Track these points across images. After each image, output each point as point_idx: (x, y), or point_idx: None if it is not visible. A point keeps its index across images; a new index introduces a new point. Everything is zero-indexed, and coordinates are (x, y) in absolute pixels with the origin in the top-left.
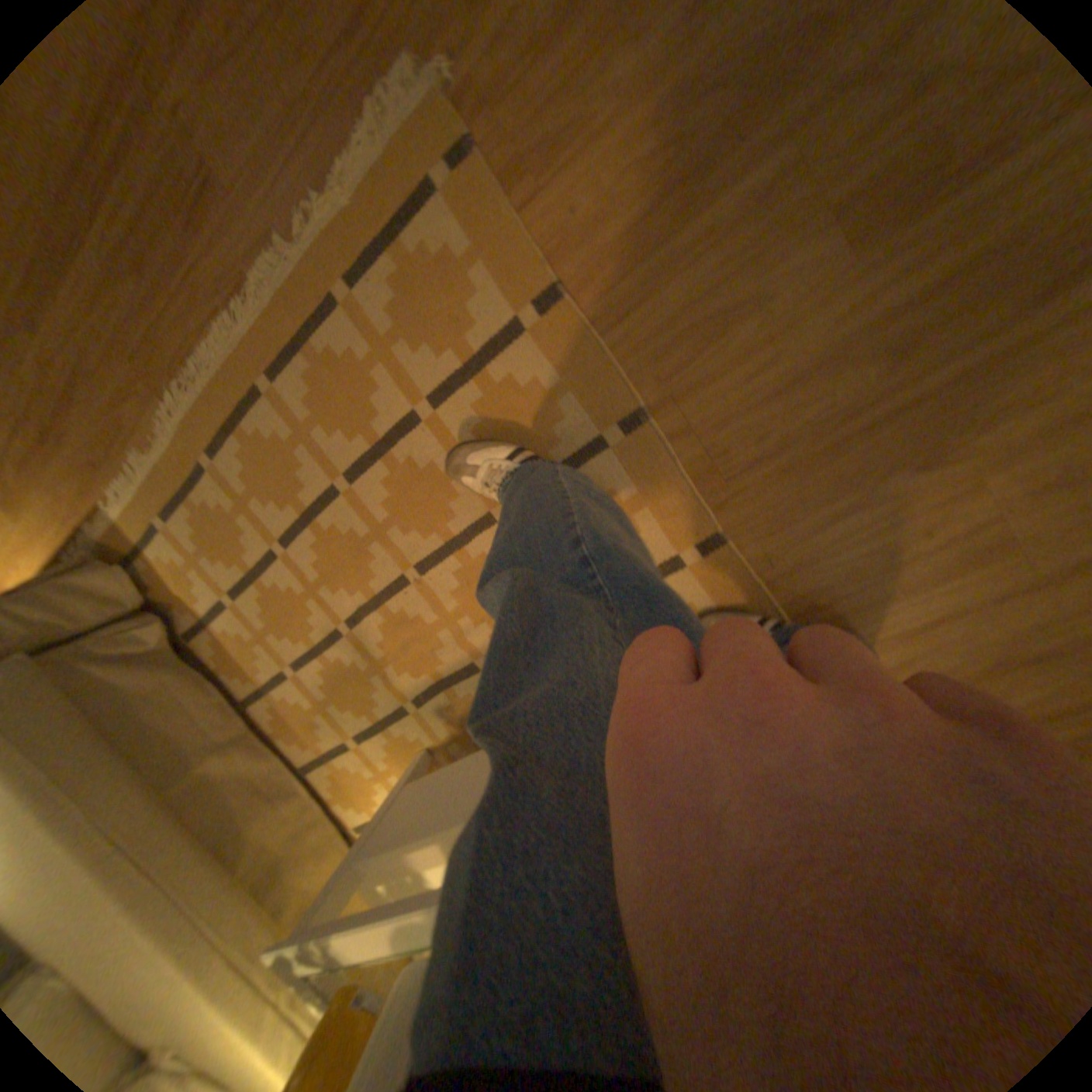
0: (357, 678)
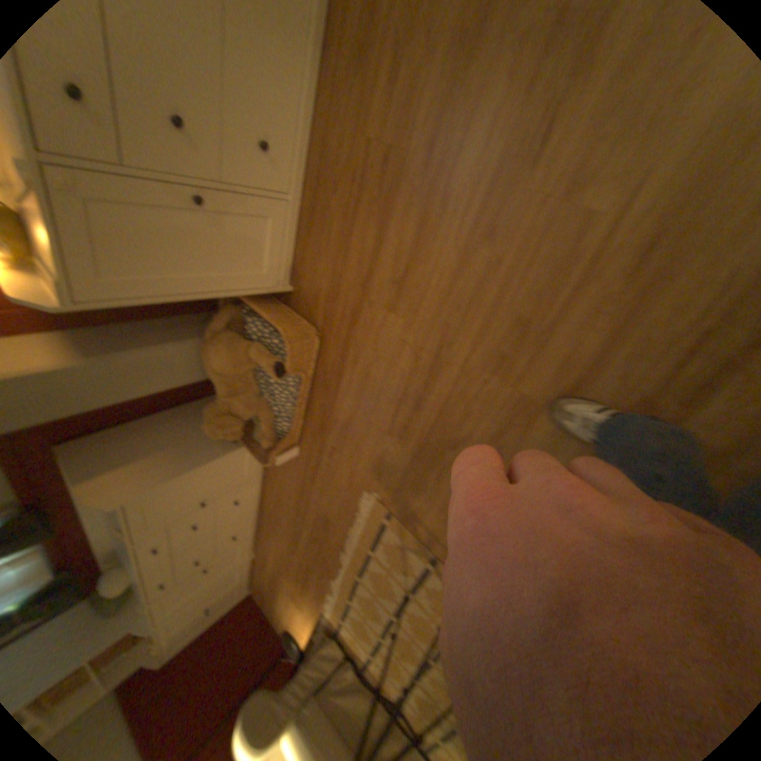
0: (425, 704)
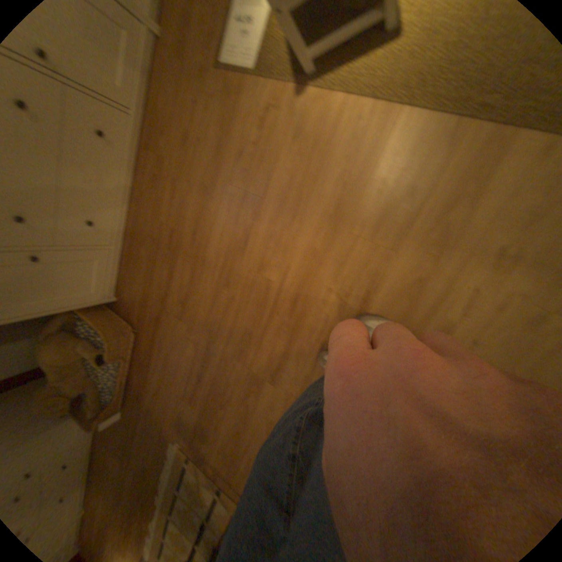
0: None
